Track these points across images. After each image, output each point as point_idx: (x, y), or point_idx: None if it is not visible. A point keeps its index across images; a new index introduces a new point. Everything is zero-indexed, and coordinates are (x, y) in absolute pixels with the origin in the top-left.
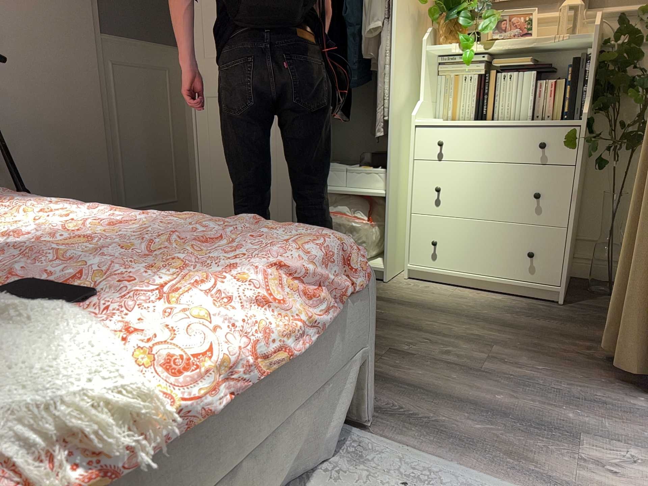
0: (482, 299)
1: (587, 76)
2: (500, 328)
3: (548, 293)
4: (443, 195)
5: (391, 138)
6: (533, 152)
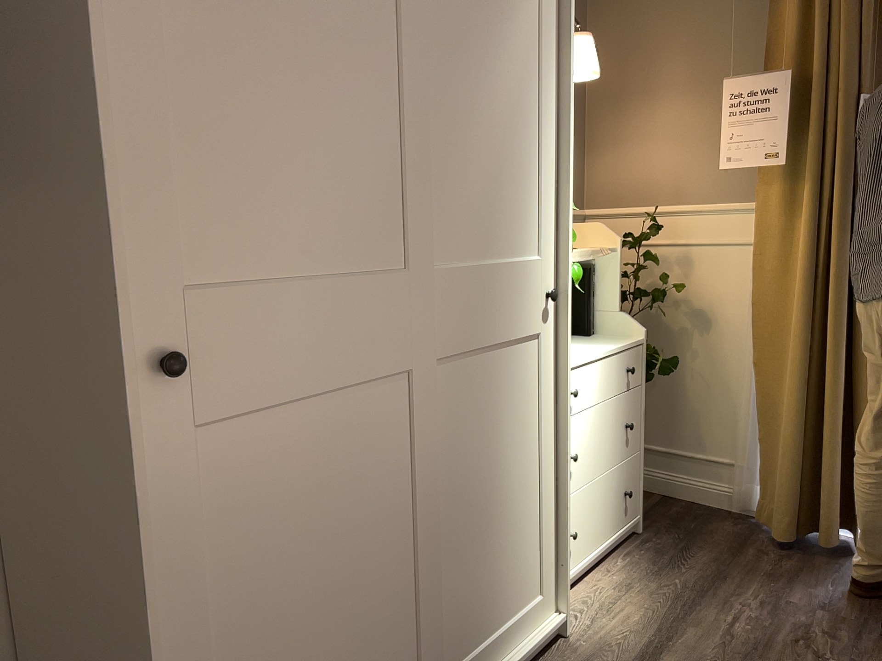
0: (626, 572)
1: (596, 288)
2: (724, 583)
3: (632, 527)
4: (574, 463)
5: (567, 403)
6: (625, 379)
